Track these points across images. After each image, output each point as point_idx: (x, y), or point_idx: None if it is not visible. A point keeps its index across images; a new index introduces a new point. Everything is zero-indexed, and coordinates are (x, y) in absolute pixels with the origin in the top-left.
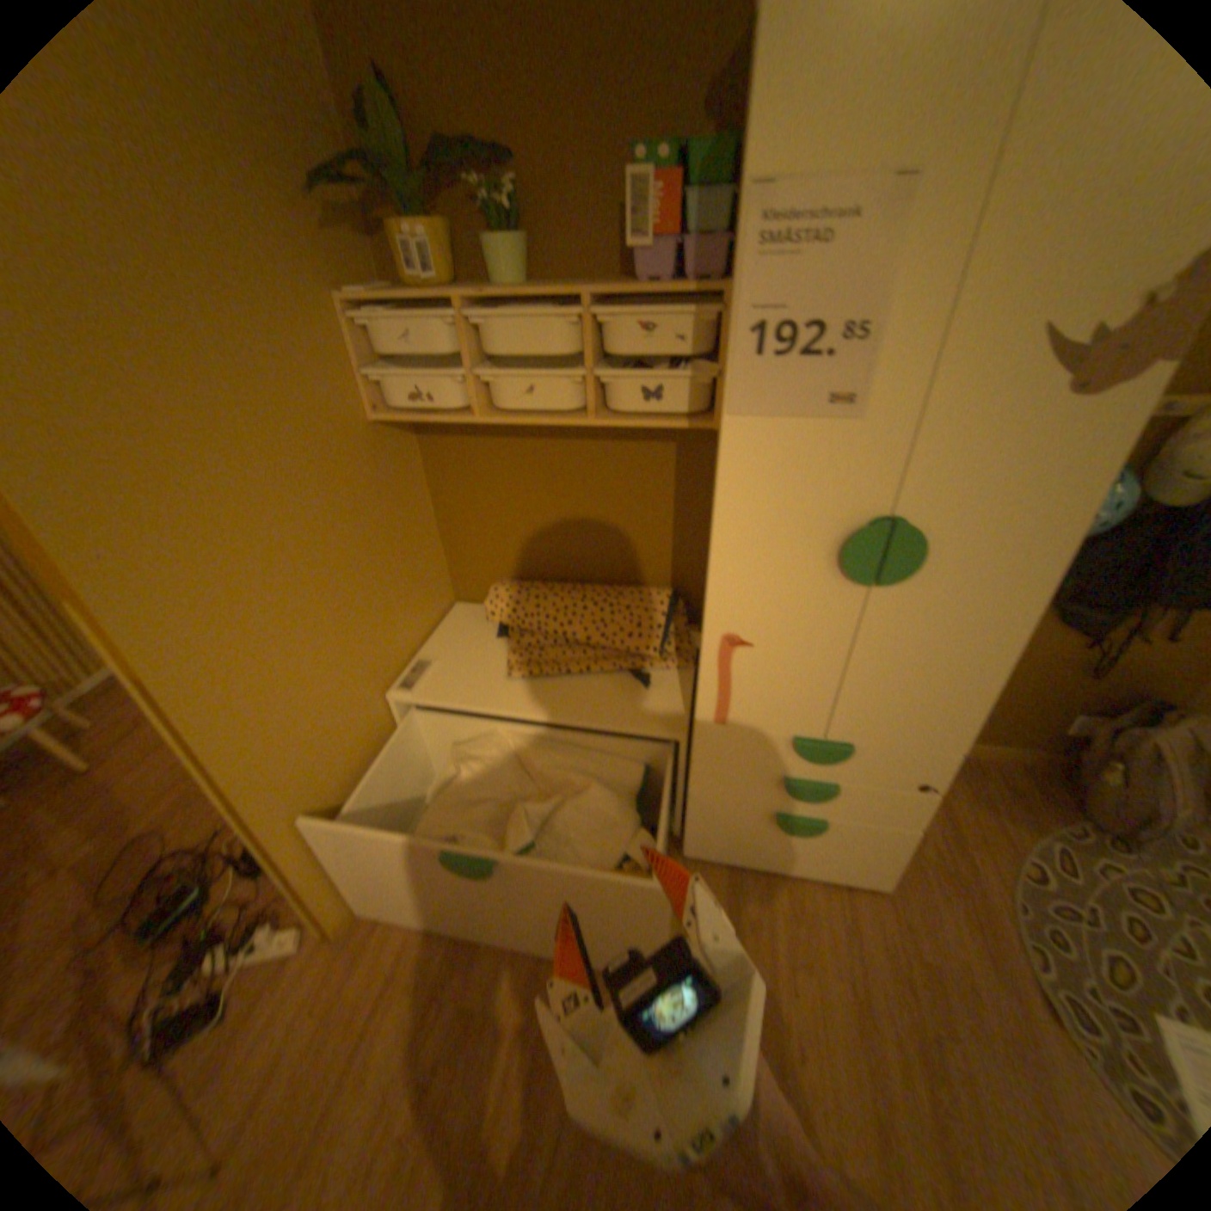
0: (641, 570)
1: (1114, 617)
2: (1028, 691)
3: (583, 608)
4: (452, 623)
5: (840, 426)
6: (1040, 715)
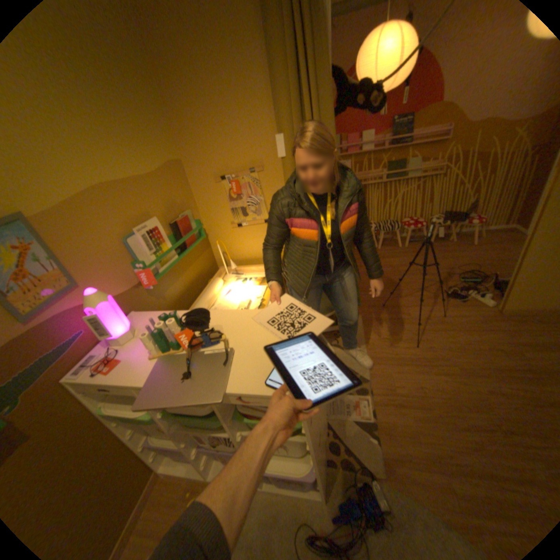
0: None
1: None
2: None
3: None
4: None
5: None
6: None
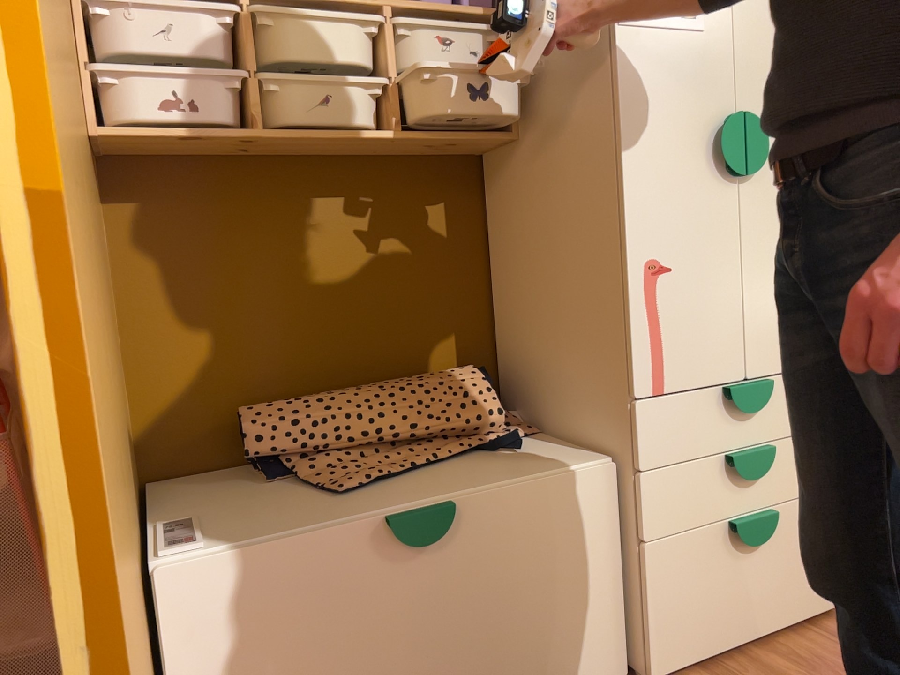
0: (424, 356)
1: None
2: None
3: (389, 395)
4: (167, 494)
5: (691, 37)
6: None
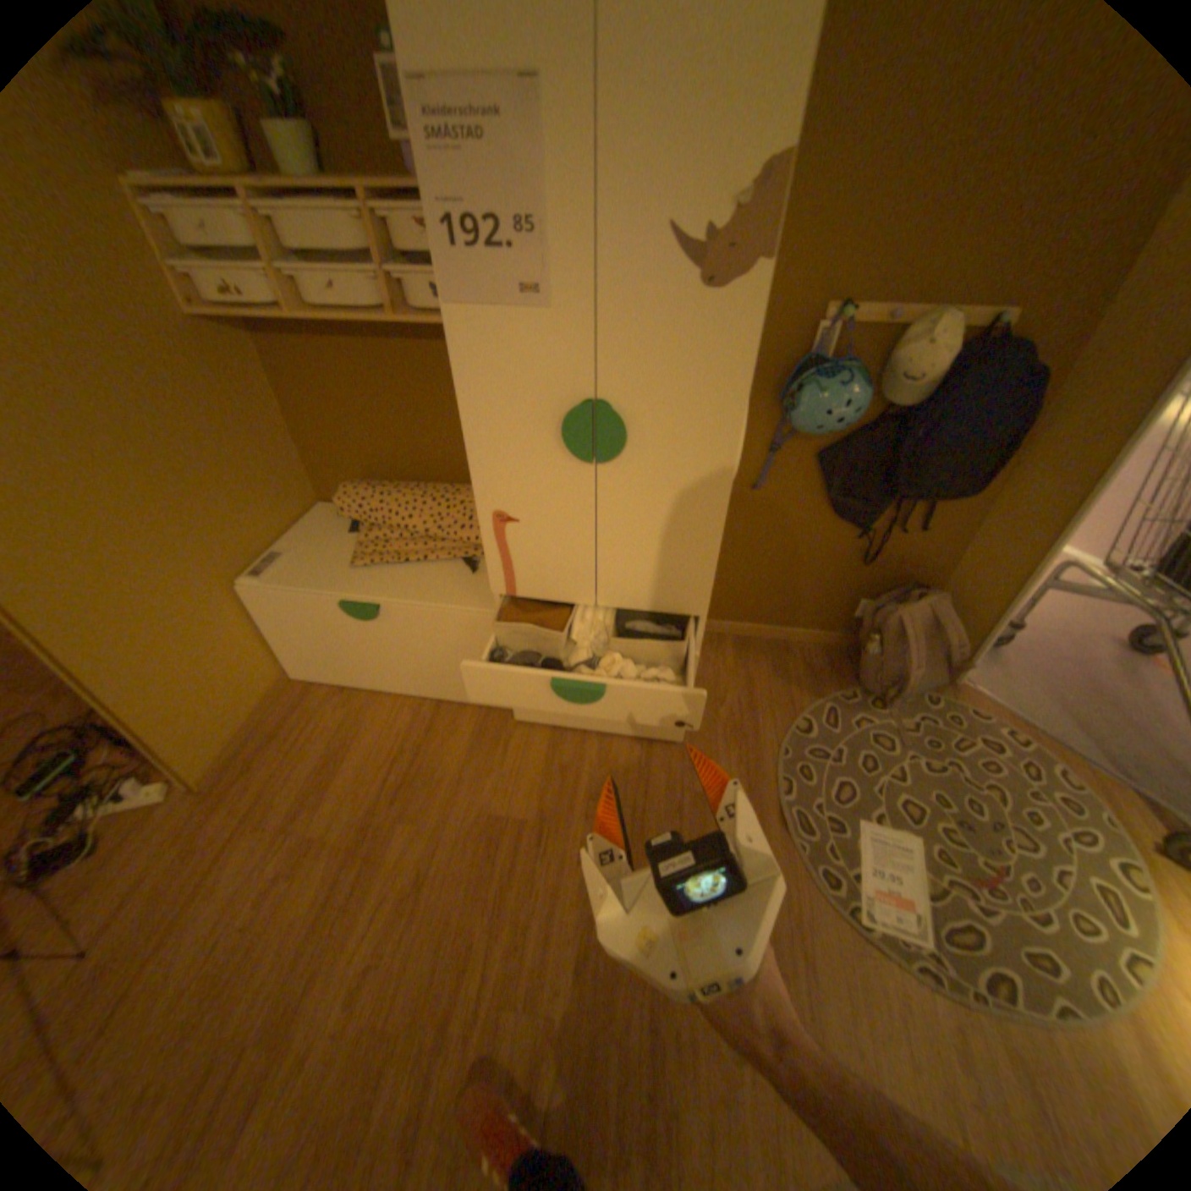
0: None
1: (874, 510)
2: (819, 579)
3: (422, 503)
4: (310, 520)
5: (534, 316)
6: (831, 600)
